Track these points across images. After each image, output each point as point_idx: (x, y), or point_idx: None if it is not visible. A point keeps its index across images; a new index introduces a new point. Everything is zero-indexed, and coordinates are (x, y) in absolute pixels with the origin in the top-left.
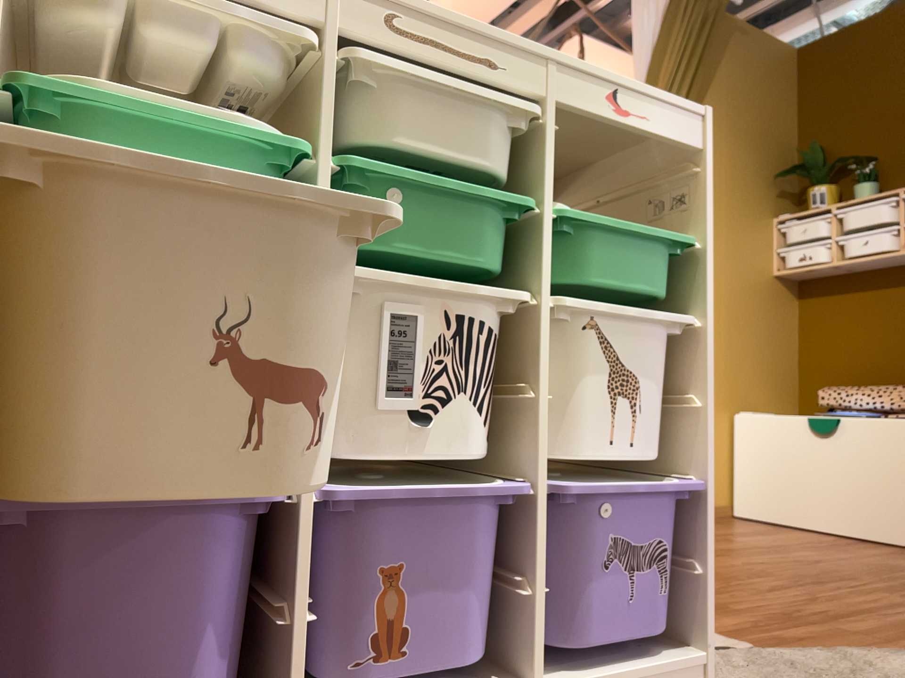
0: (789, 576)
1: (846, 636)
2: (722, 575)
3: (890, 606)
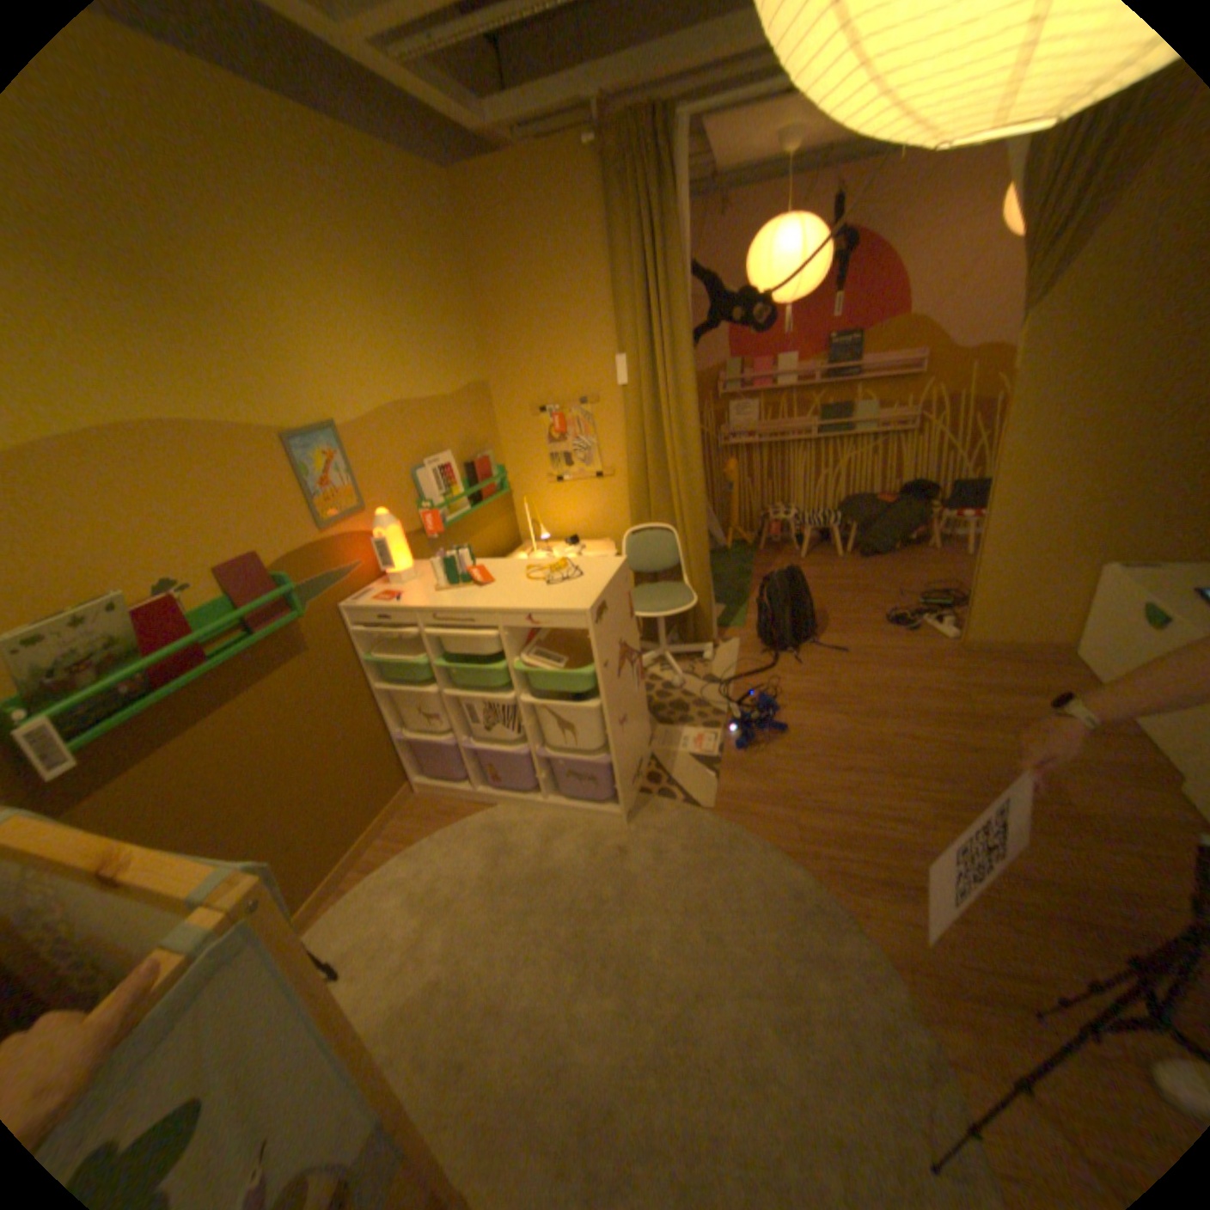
0: (891, 768)
1: (781, 832)
2: (838, 750)
3: (891, 826)
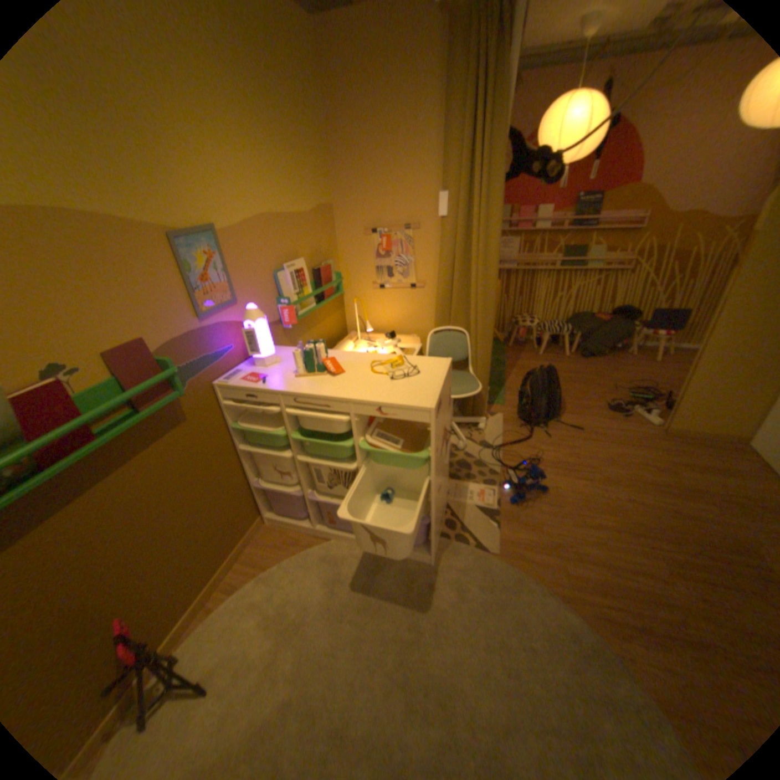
0: (630, 529)
1: (554, 579)
2: (587, 510)
3: (638, 579)
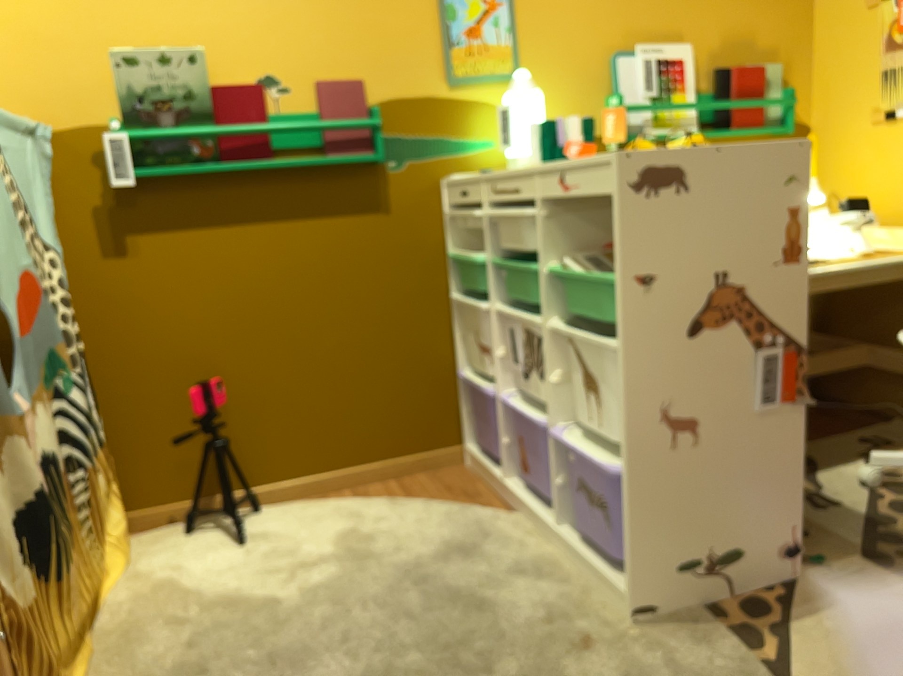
0: None
1: None
2: None
3: None
